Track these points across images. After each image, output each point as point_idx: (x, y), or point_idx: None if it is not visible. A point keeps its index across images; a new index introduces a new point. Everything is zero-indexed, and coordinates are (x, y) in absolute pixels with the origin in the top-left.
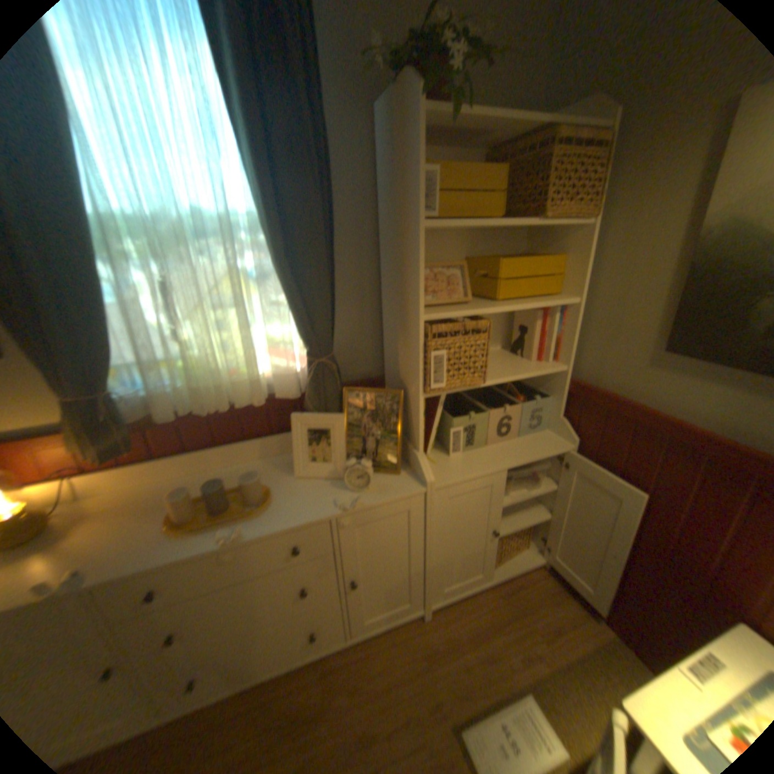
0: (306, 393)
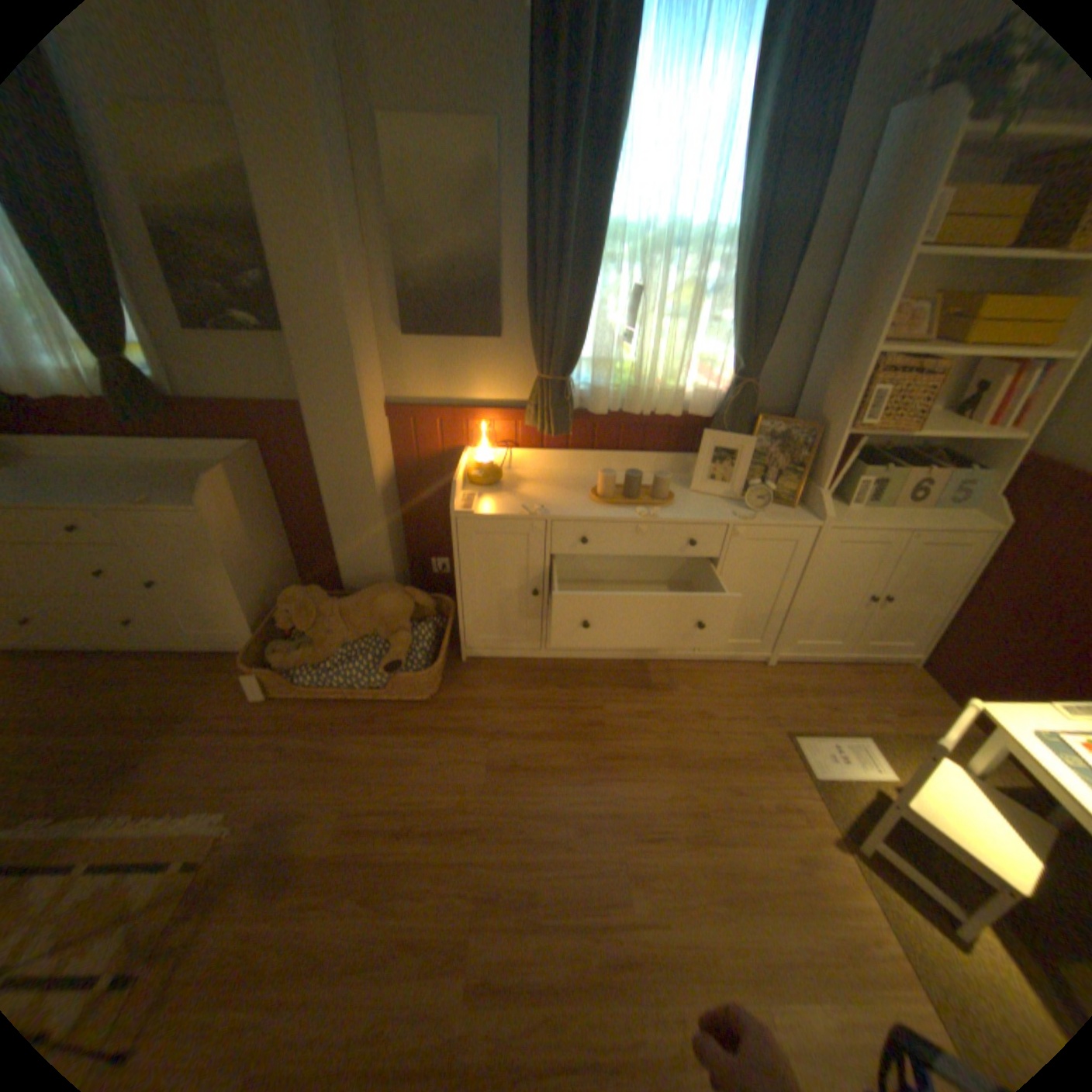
0: (717, 414)
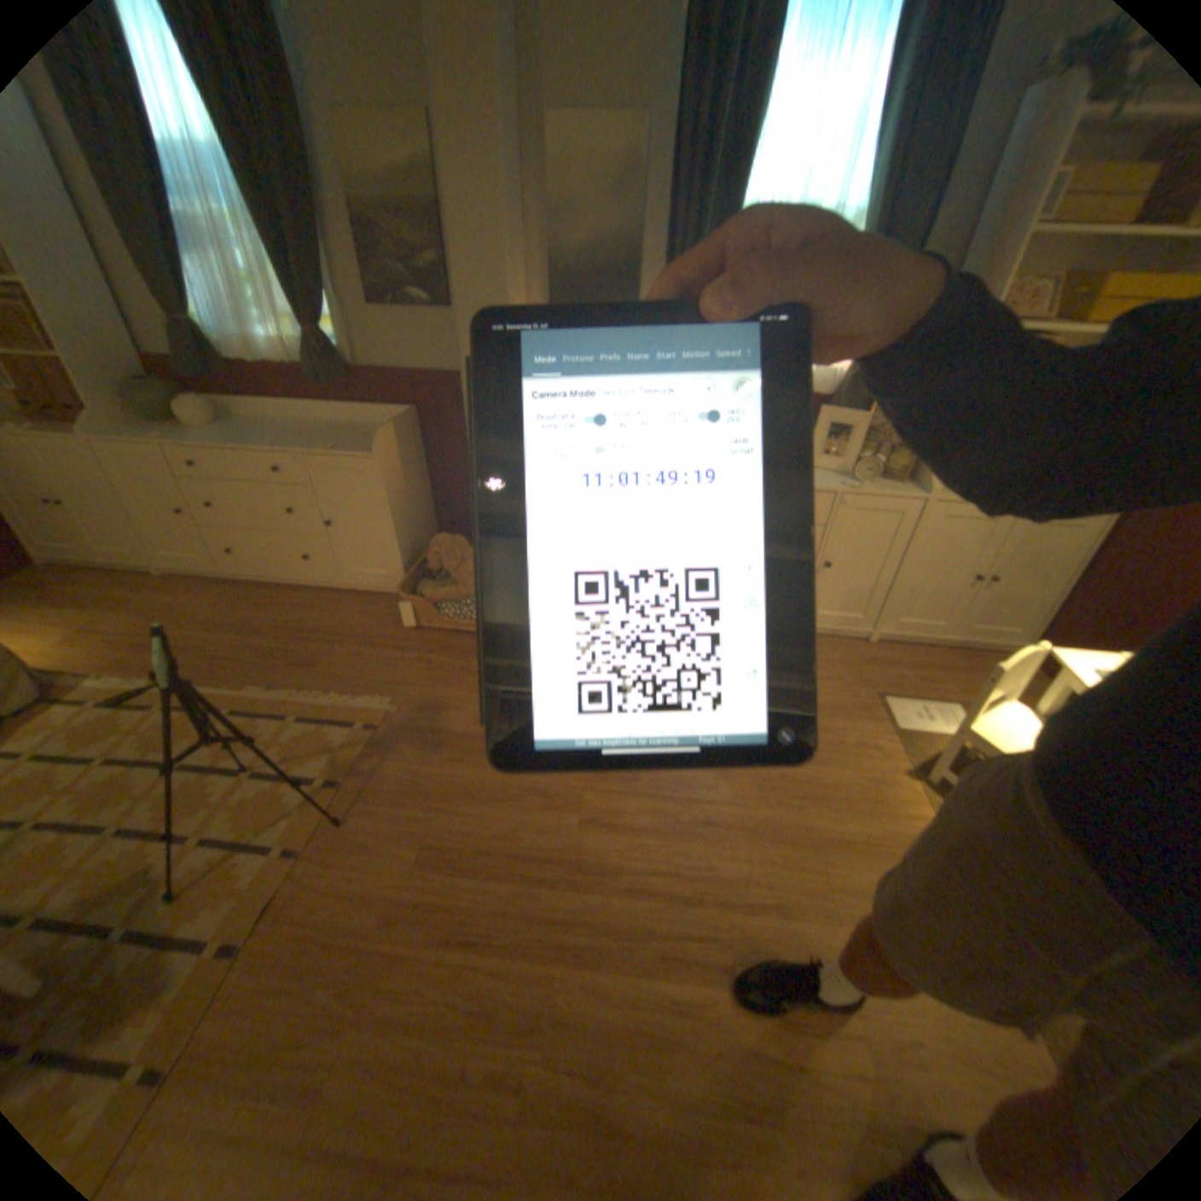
0: (835, 392)
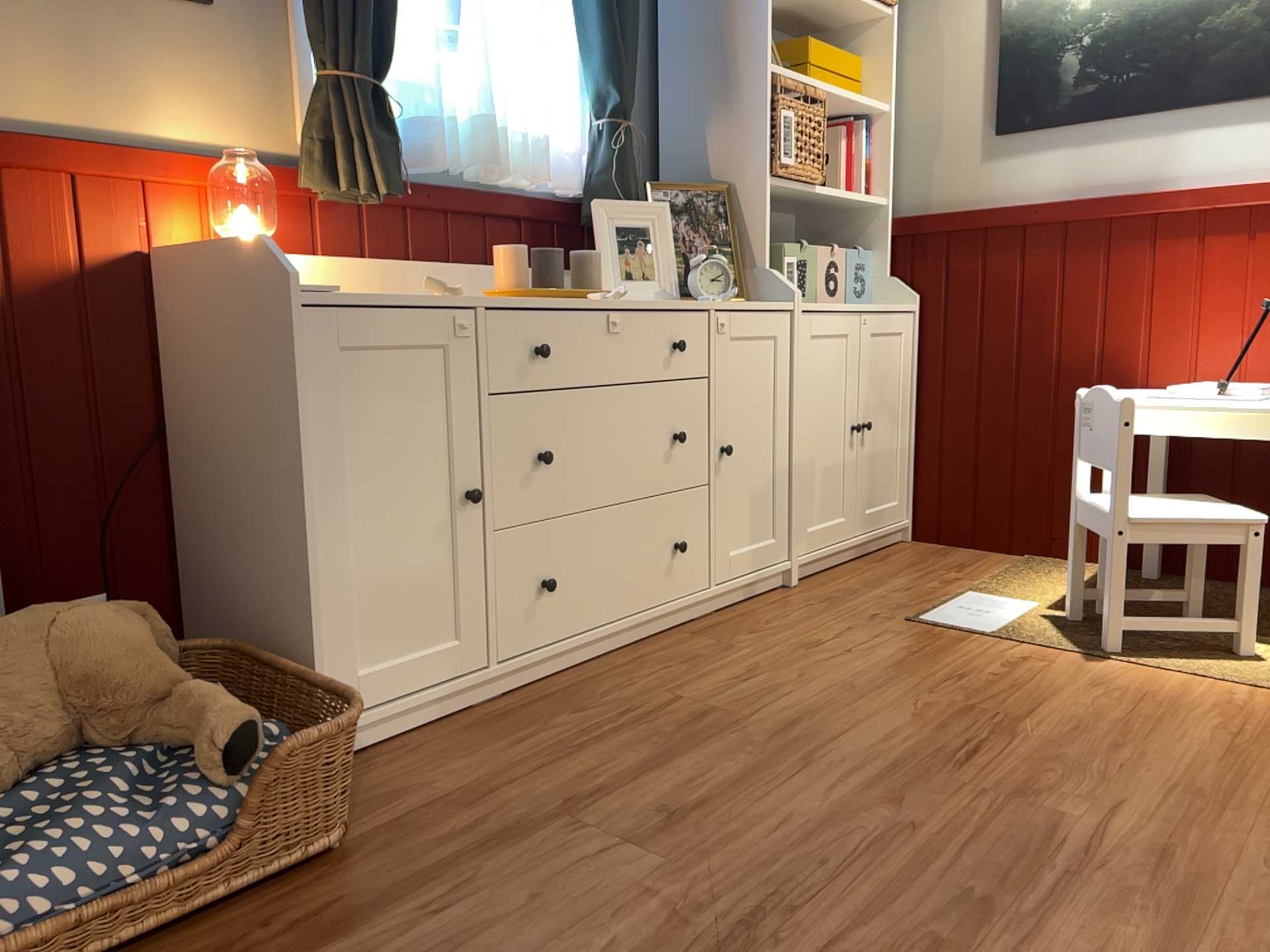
0: (590, 190)
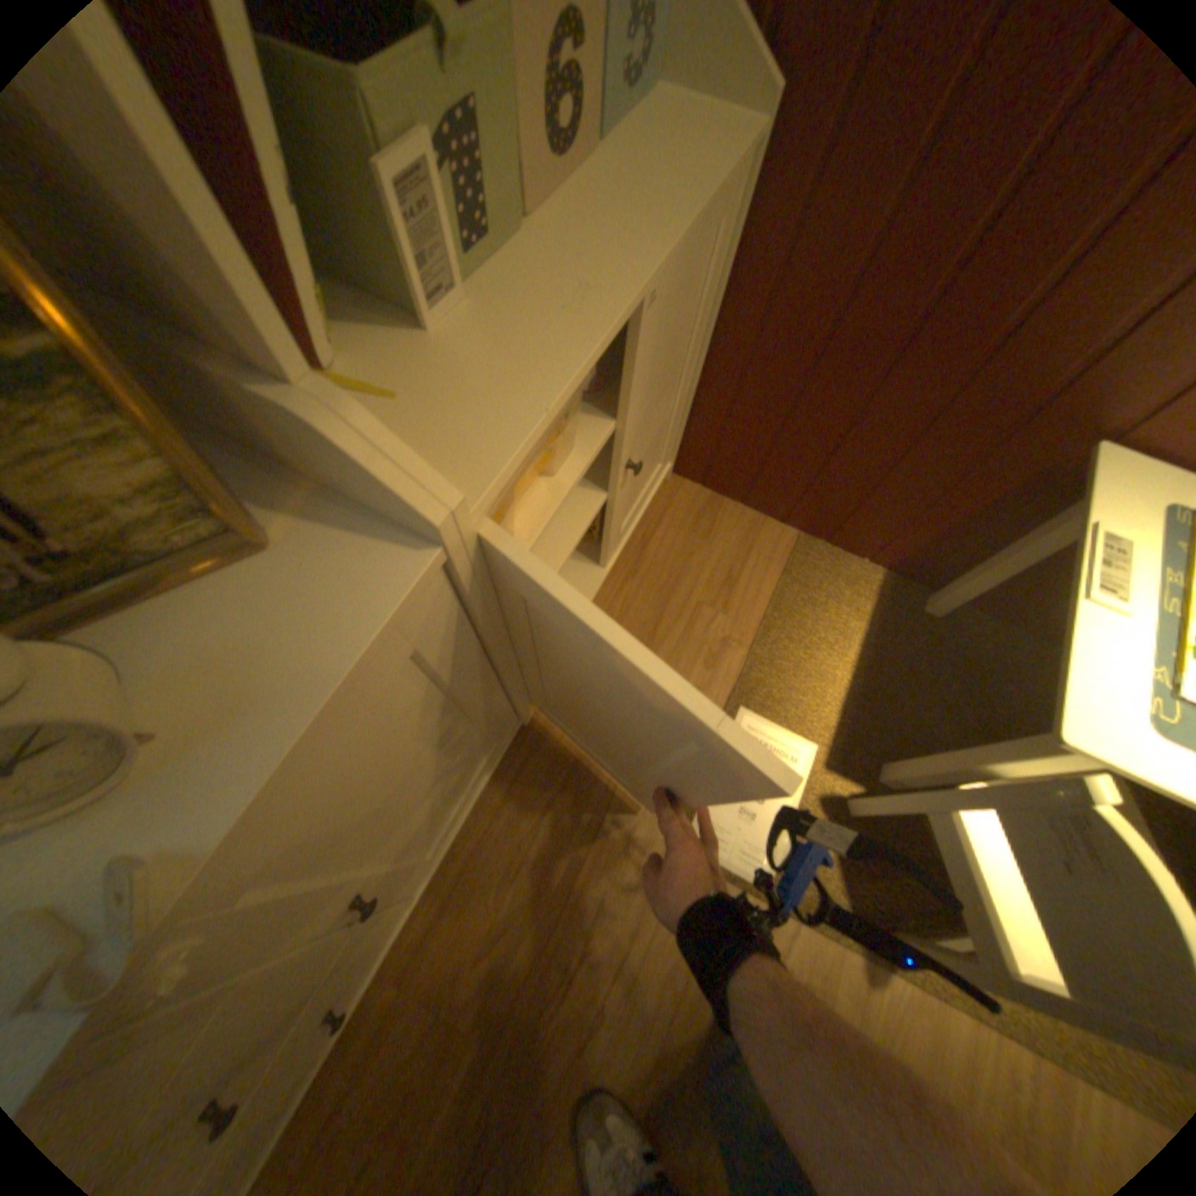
0: None
